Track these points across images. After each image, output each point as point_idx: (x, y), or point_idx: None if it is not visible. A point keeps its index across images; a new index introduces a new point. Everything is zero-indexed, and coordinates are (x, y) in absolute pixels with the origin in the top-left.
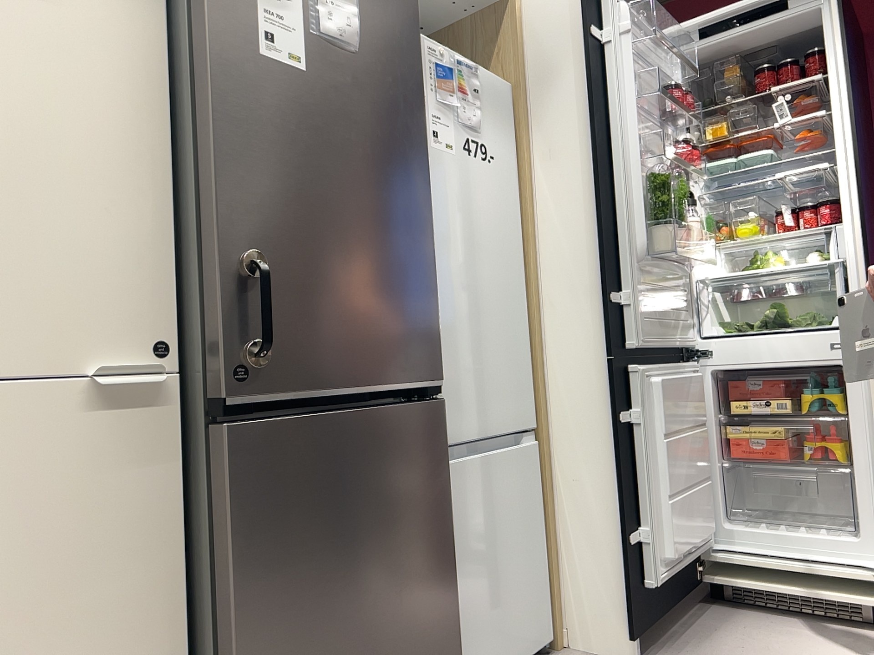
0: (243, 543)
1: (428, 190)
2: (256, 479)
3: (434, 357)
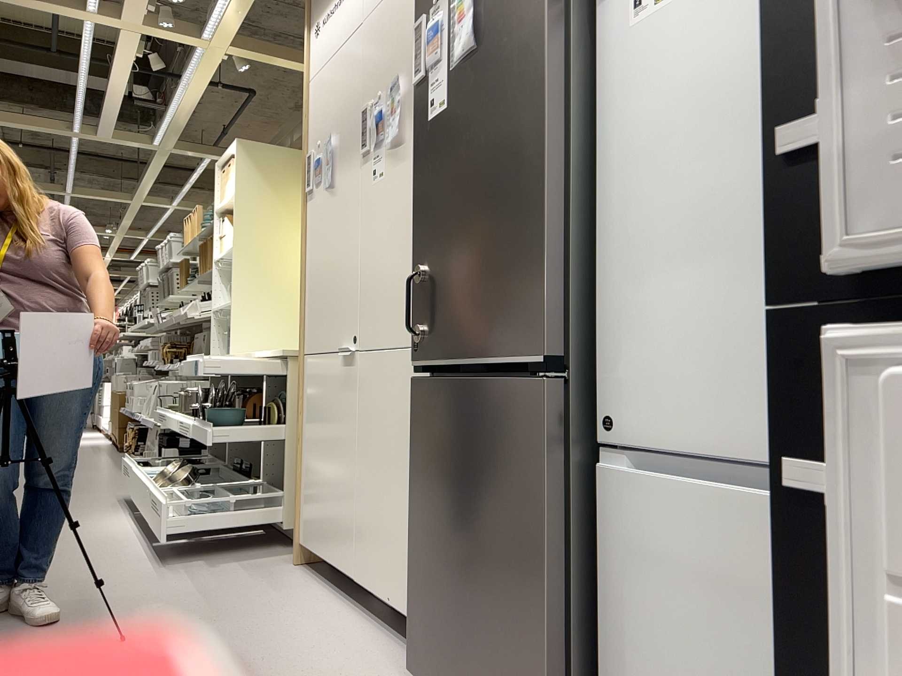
0: (414, 456)
1: (545, 128)
2: (419, 418)
3: (538, 330)
